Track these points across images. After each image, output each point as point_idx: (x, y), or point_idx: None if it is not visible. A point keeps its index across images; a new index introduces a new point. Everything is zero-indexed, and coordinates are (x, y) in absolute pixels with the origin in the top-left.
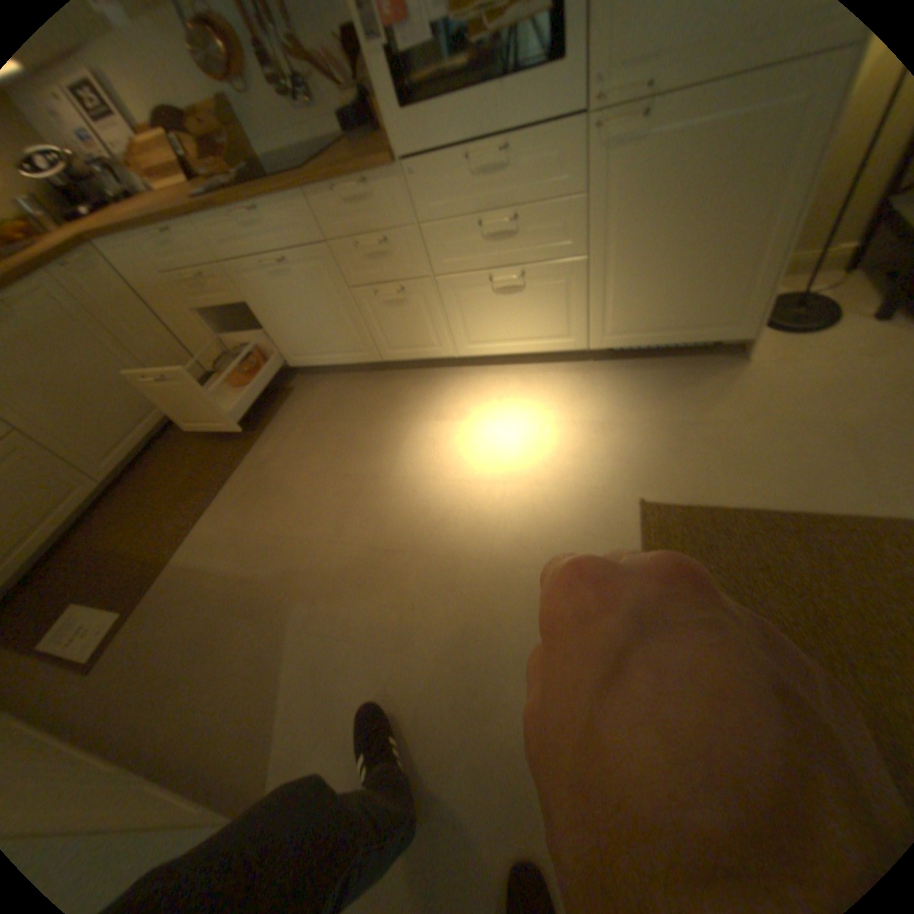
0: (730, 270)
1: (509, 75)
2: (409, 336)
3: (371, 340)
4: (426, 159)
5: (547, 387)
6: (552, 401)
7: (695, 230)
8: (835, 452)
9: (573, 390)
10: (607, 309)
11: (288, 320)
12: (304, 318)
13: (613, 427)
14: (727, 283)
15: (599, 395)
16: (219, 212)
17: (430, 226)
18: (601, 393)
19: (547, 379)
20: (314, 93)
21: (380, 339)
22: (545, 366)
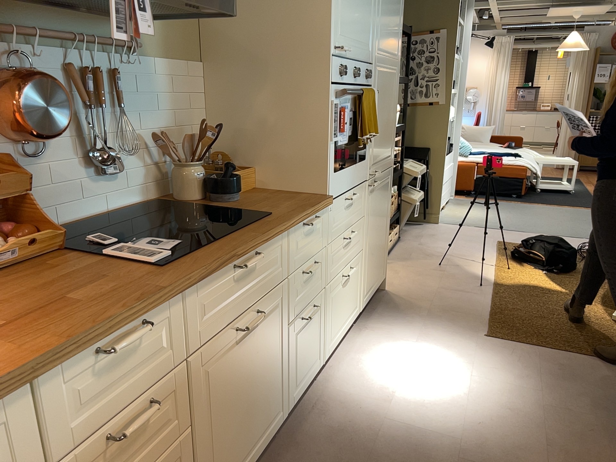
0: (383, 245)
1: (357, 163)
2: (308, 361)
3: (287, 387)
4: (336, 202)
5: (373, 344)
6: (390, 345)
7: (379, 229)
8: (455, 293)
9: (383, 336)
10: (365, 280)
11: (230, 420)
12: (247, 401)
13: (424, 331)
14: (382, 252)
15: (392, 329)
16: (225, 271)
17: (331, 247)
18: (390, 328)
19: (364, 342)
20: (122, 169)
21: (292, 380)
22: (346, 340)
